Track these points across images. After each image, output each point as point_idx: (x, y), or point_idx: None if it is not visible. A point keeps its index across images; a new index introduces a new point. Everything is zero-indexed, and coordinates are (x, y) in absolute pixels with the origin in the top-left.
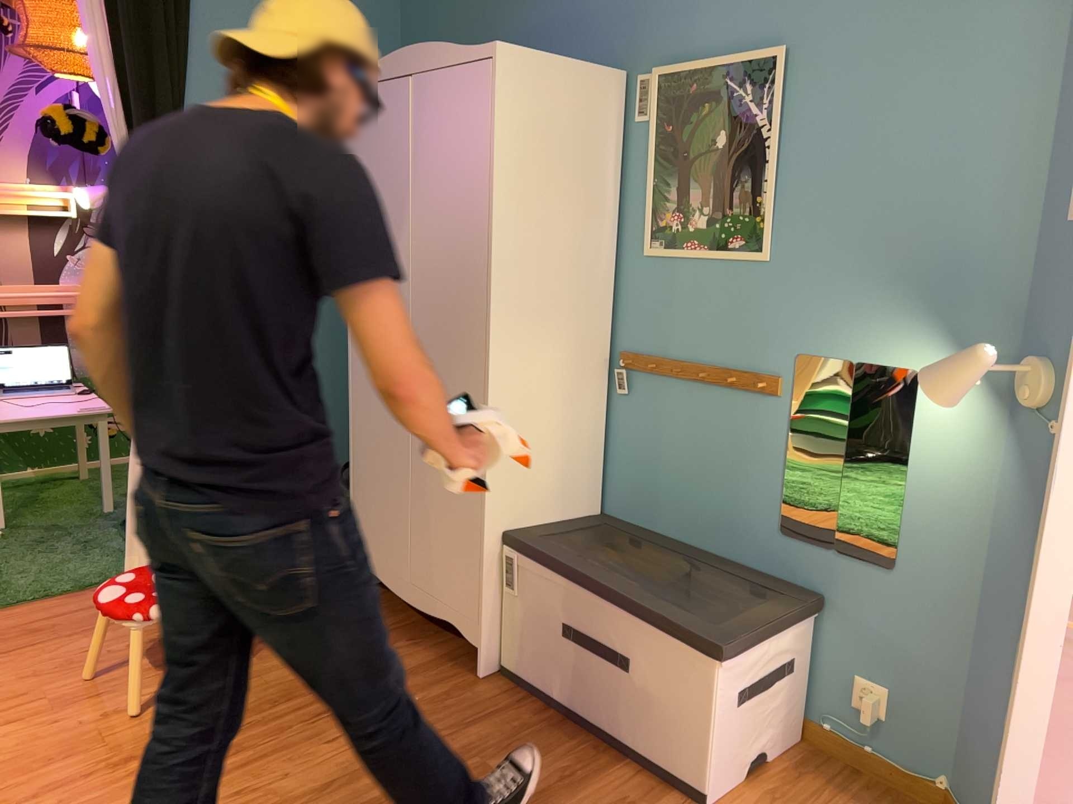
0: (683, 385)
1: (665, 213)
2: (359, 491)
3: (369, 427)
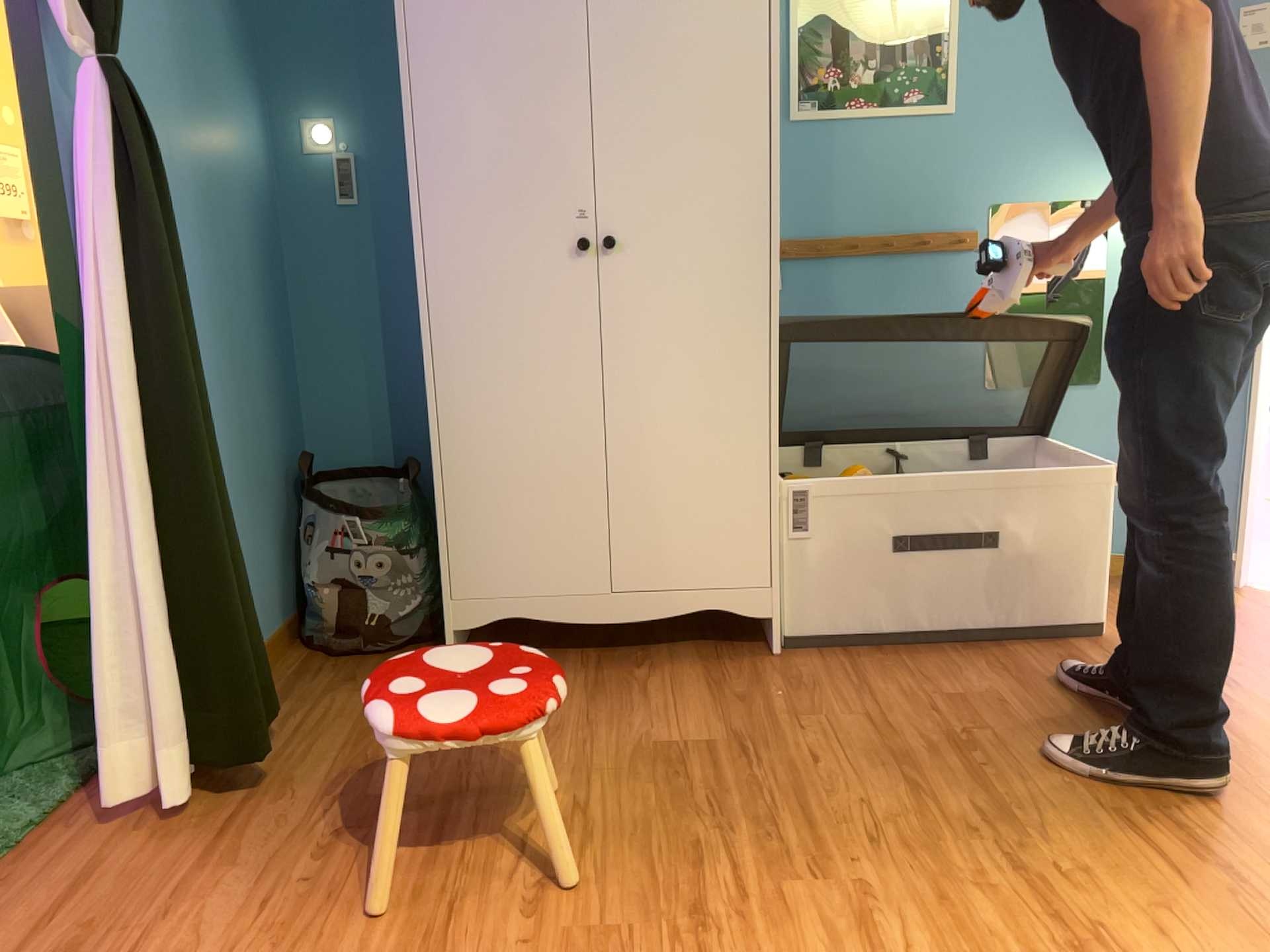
0: (855, 265)
1: (816, 70)
2: (465, 498)
3: (488, 390)
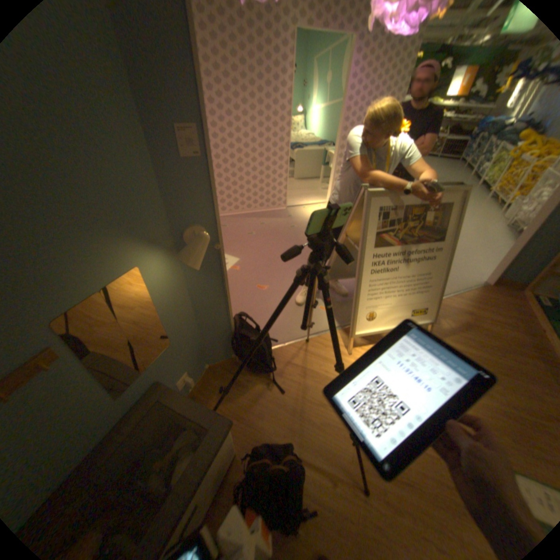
0: None
1: None
2: None
3: None
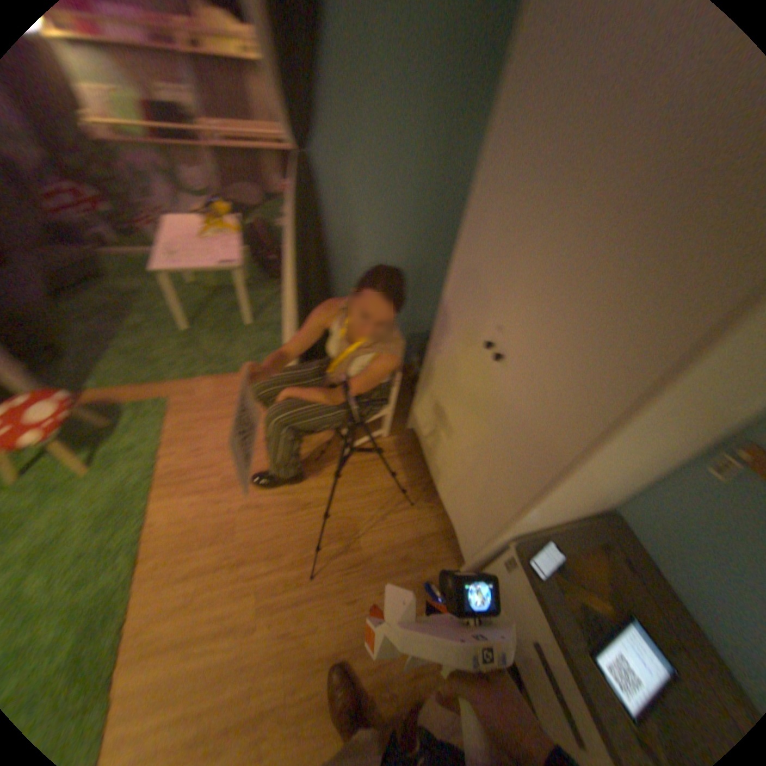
0: None
1: None
2: (424, 394)
3: (442, 368)
